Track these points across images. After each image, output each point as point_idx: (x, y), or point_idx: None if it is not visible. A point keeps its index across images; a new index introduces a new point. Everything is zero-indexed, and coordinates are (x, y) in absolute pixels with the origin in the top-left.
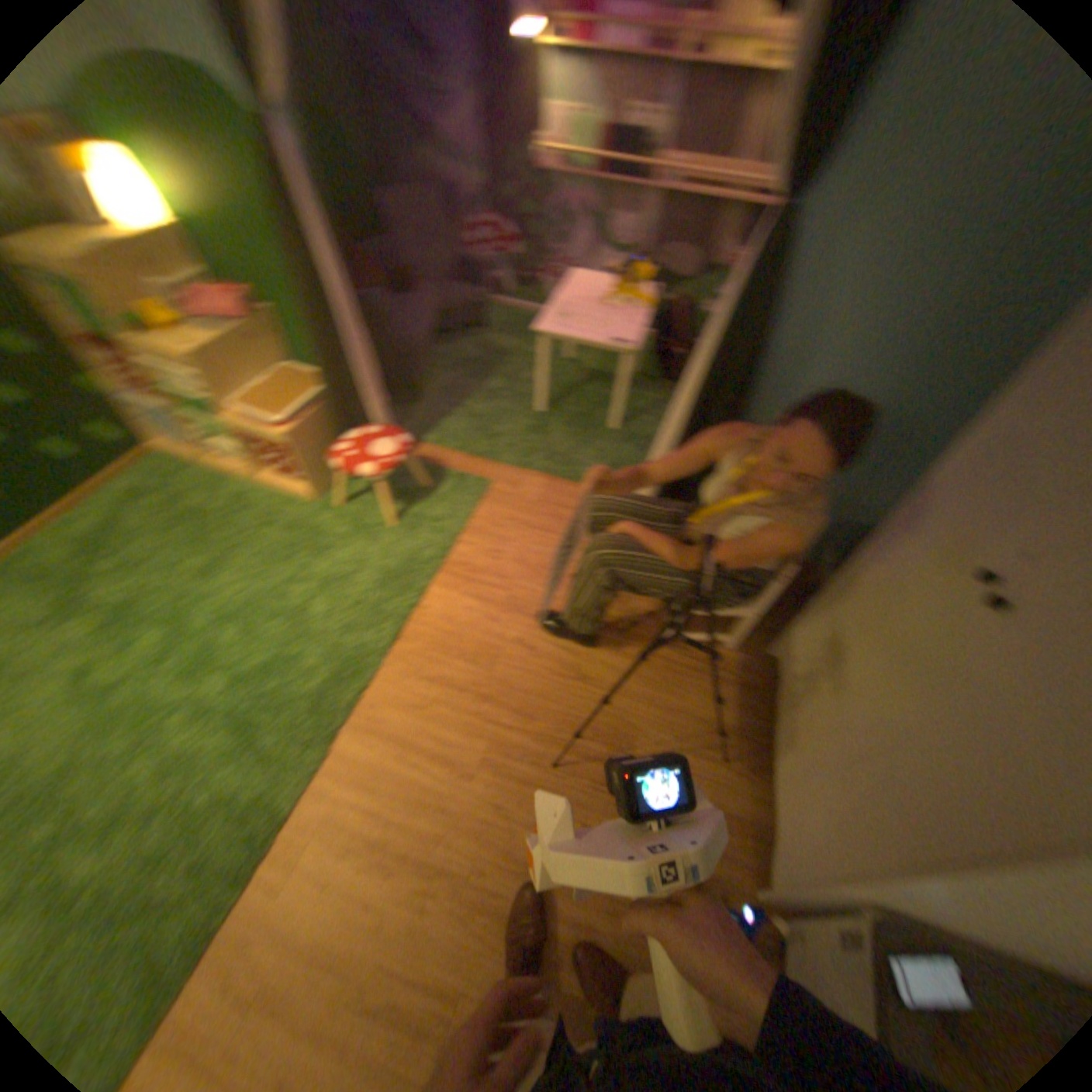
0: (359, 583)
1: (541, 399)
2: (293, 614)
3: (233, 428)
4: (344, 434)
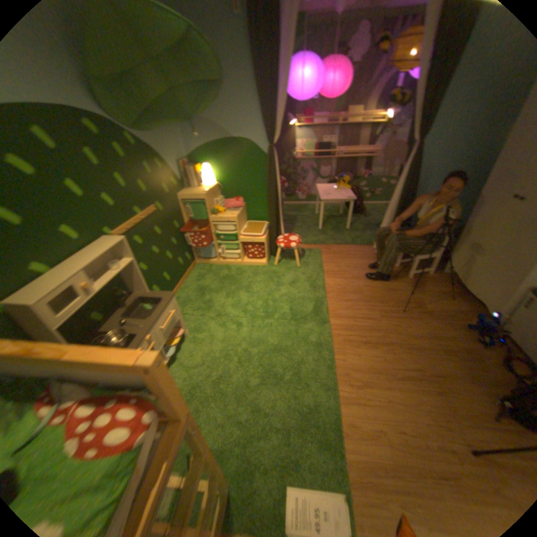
0: (300, 282)
1: (321, 224)
2: (286, 293)
3: (244, 240)
4: (277, 237)
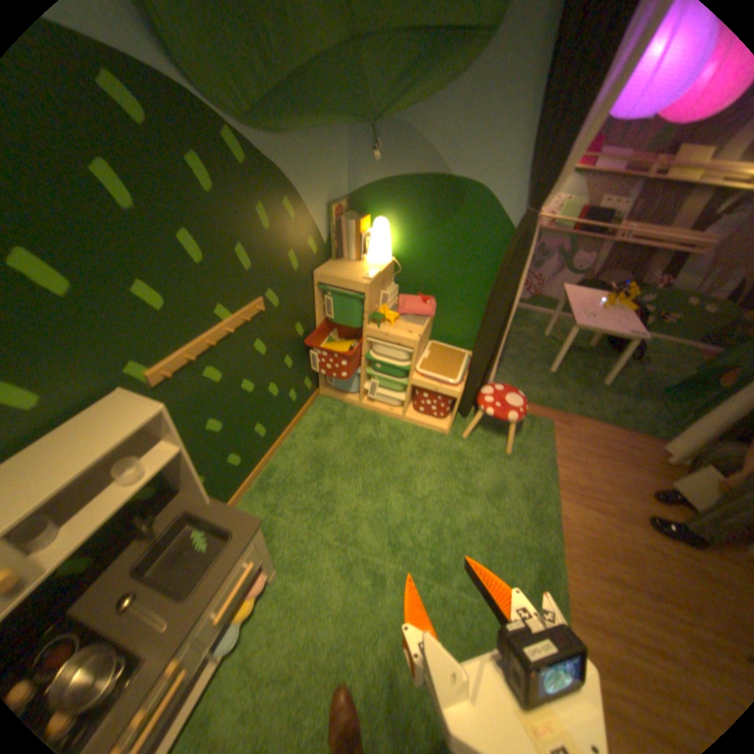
0: (513, 496)
1: (559, 364)
2: (482, 520)
3: (421, 384)
4: (482, 388)
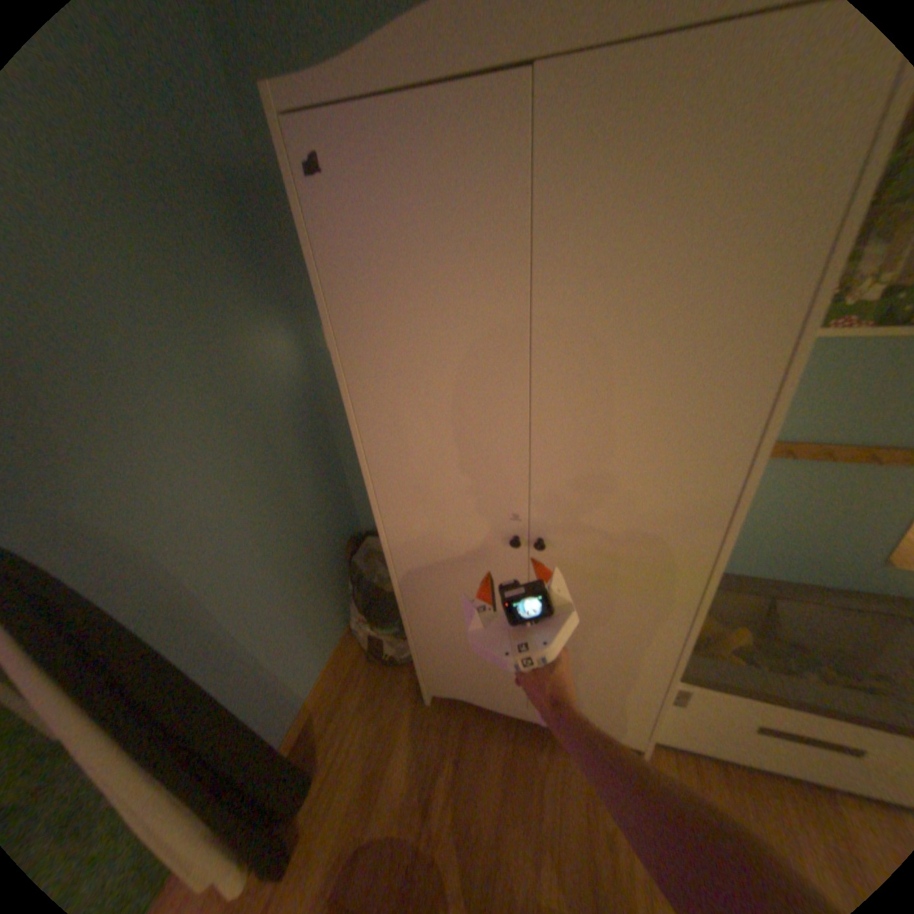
0: None
1: None
2: None
3: None
4: None
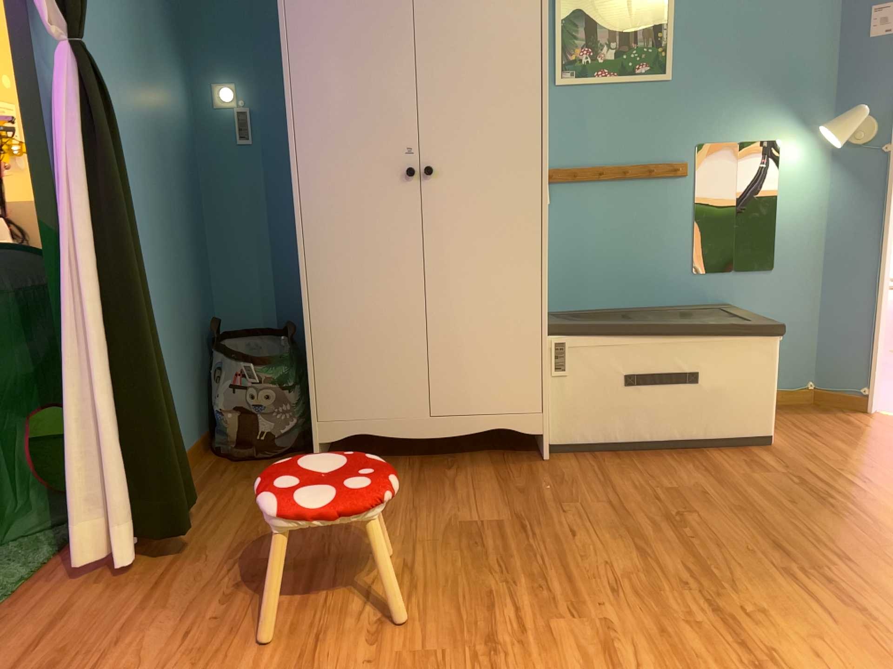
0: None
1: None
2: None
3: None
4: None
